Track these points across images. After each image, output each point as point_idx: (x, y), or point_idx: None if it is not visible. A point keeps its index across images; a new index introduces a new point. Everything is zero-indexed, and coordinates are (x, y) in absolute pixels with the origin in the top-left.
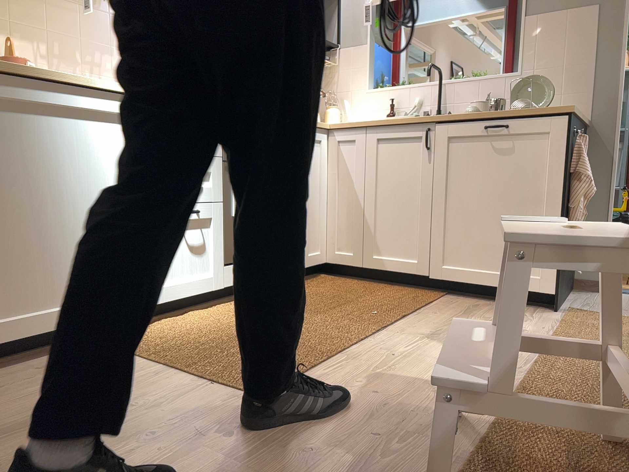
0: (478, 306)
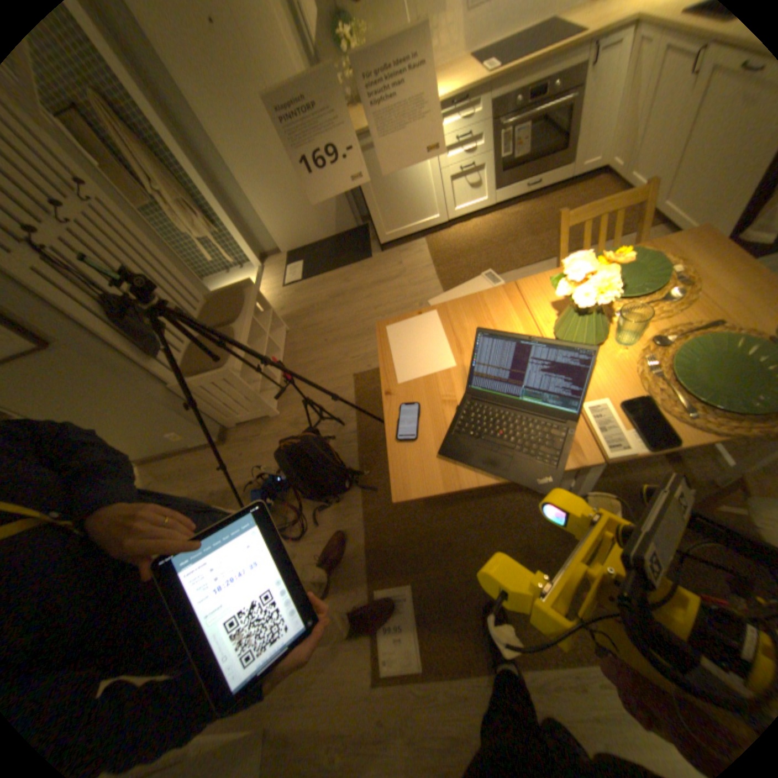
0: None
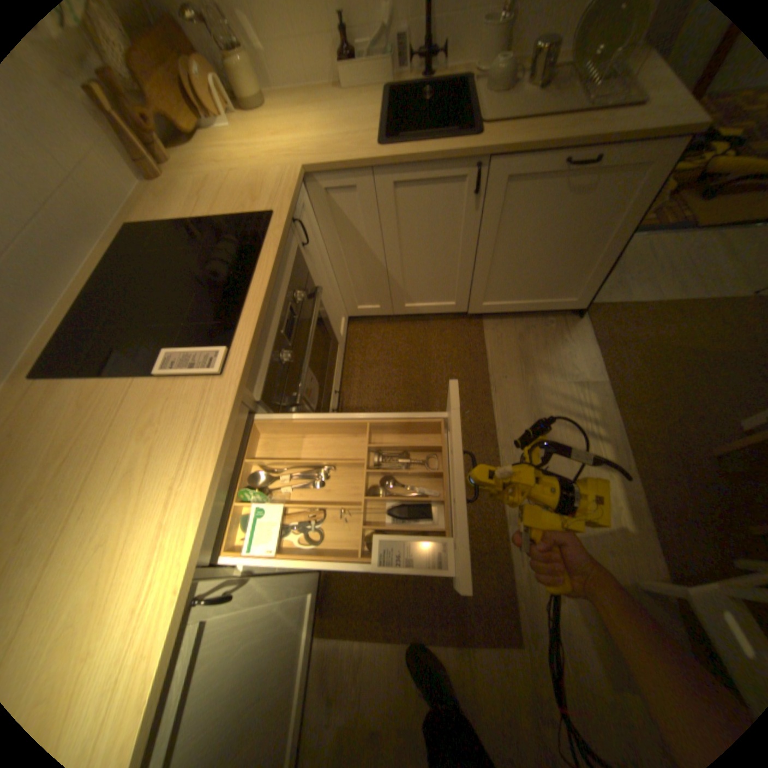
0: (523, 342)
